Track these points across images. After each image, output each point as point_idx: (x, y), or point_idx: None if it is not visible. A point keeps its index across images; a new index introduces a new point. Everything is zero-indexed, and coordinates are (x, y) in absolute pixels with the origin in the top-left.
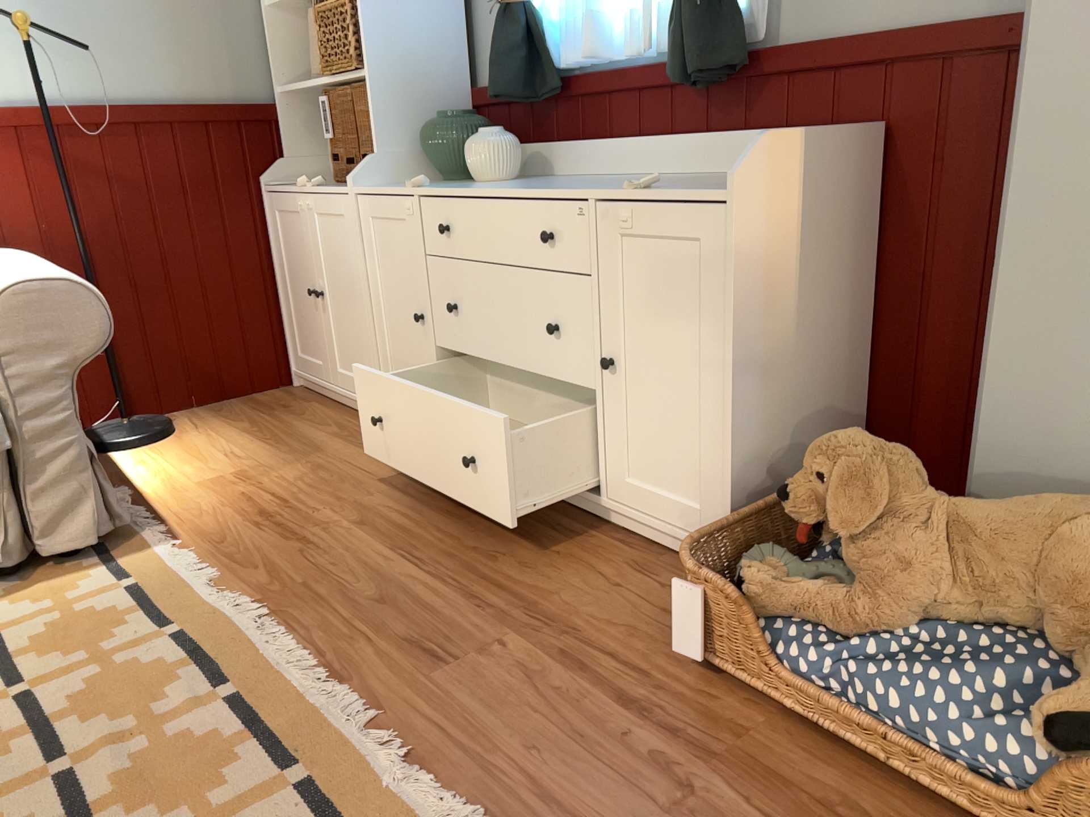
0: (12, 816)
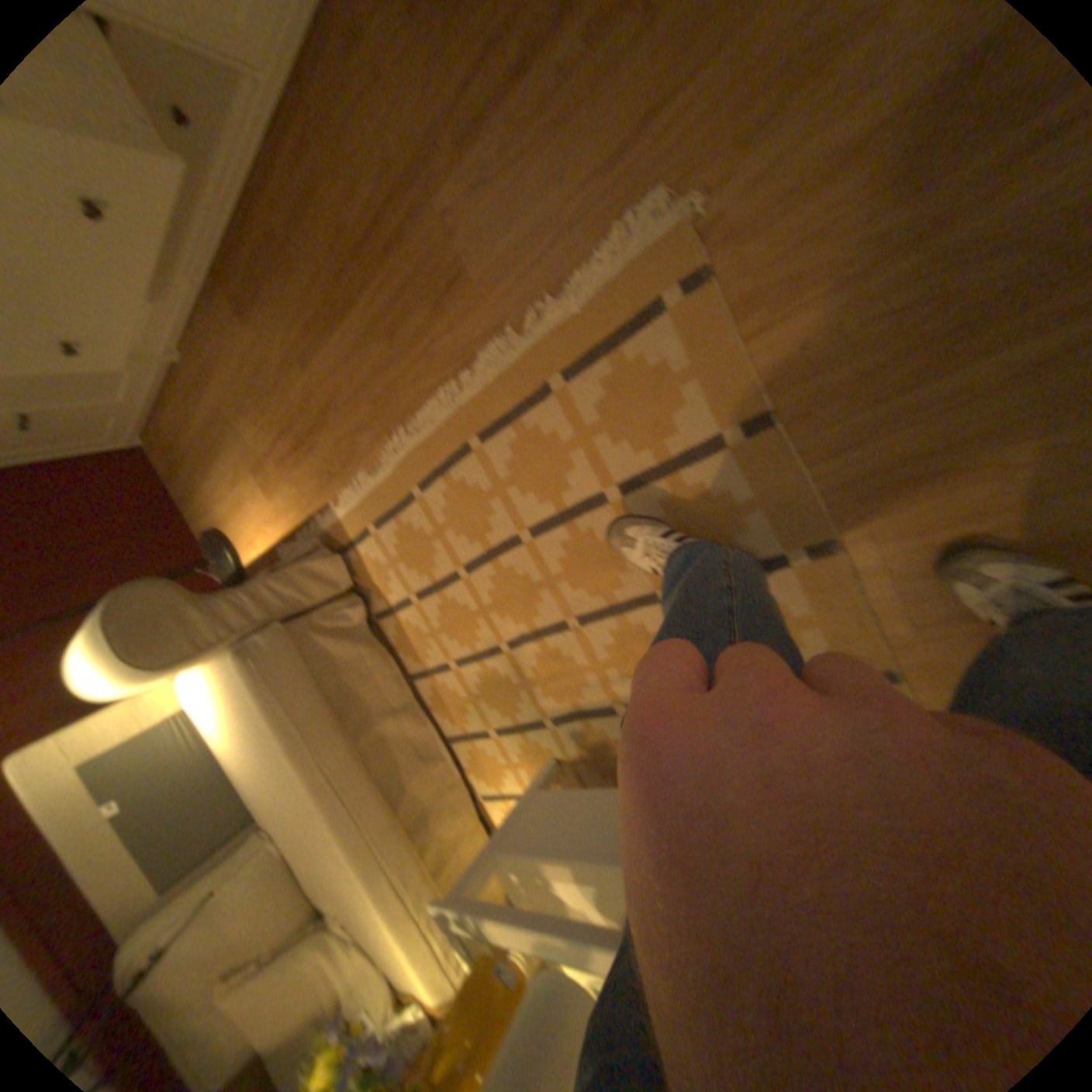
0: (555, 552)
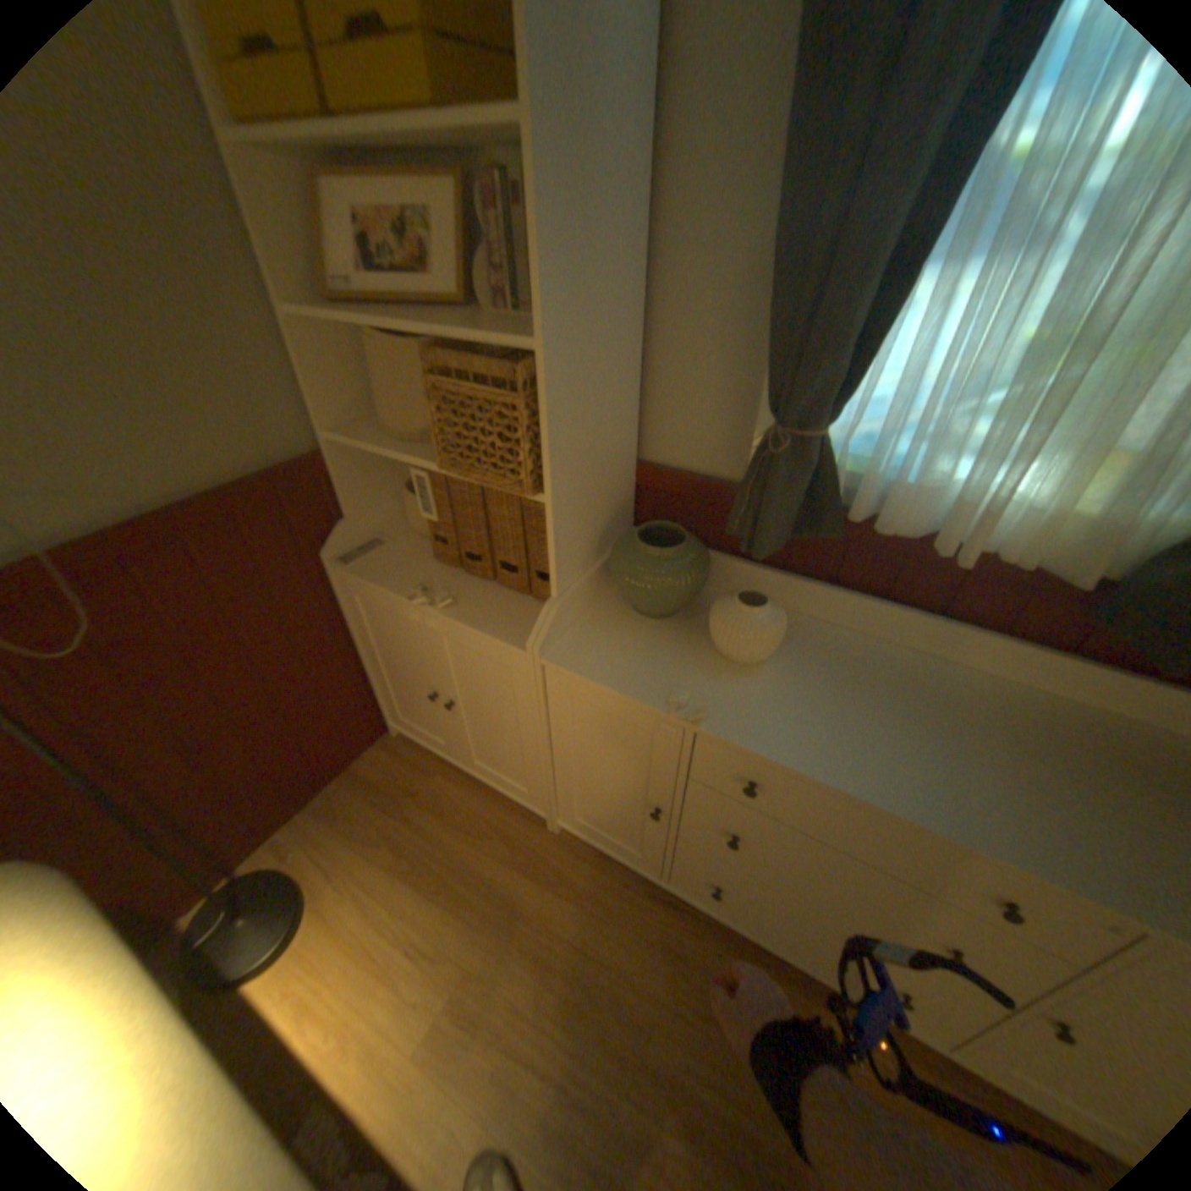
0: None
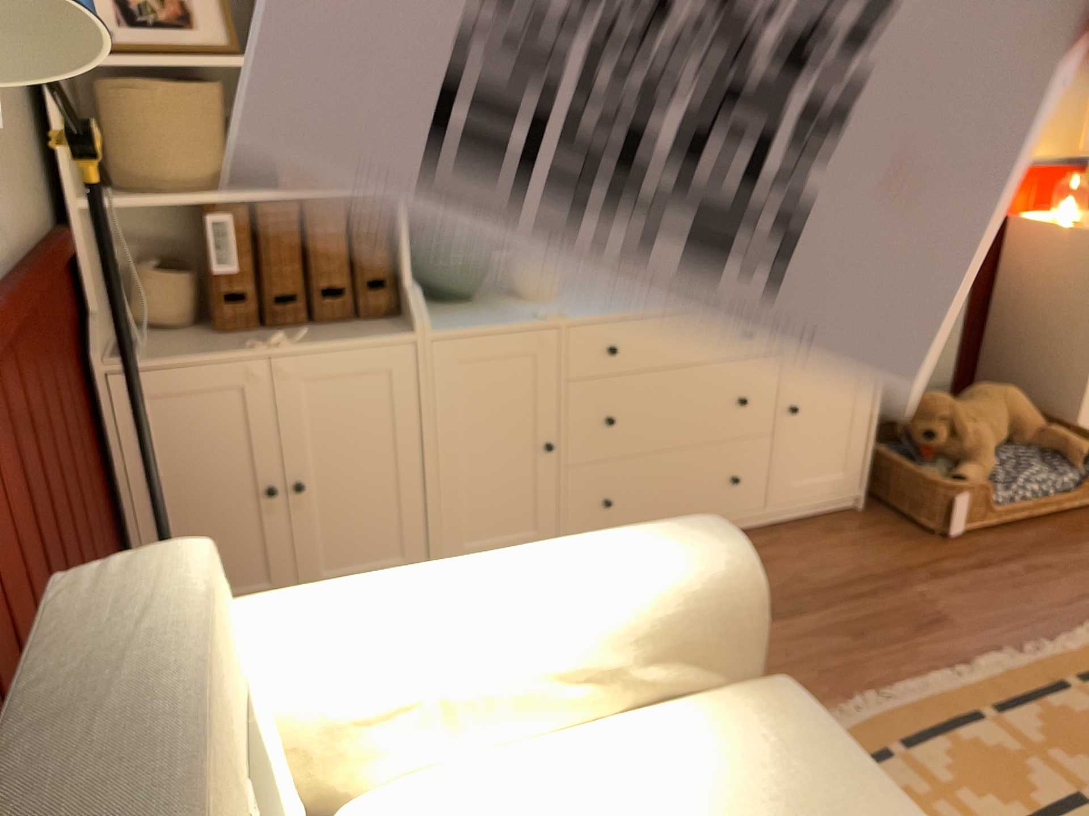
0: None
